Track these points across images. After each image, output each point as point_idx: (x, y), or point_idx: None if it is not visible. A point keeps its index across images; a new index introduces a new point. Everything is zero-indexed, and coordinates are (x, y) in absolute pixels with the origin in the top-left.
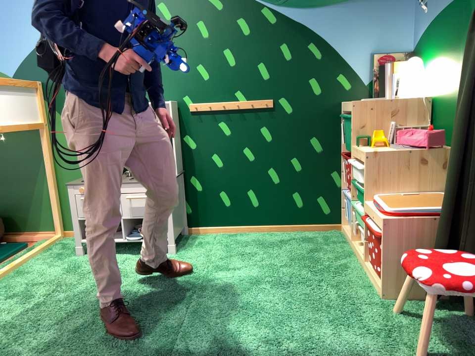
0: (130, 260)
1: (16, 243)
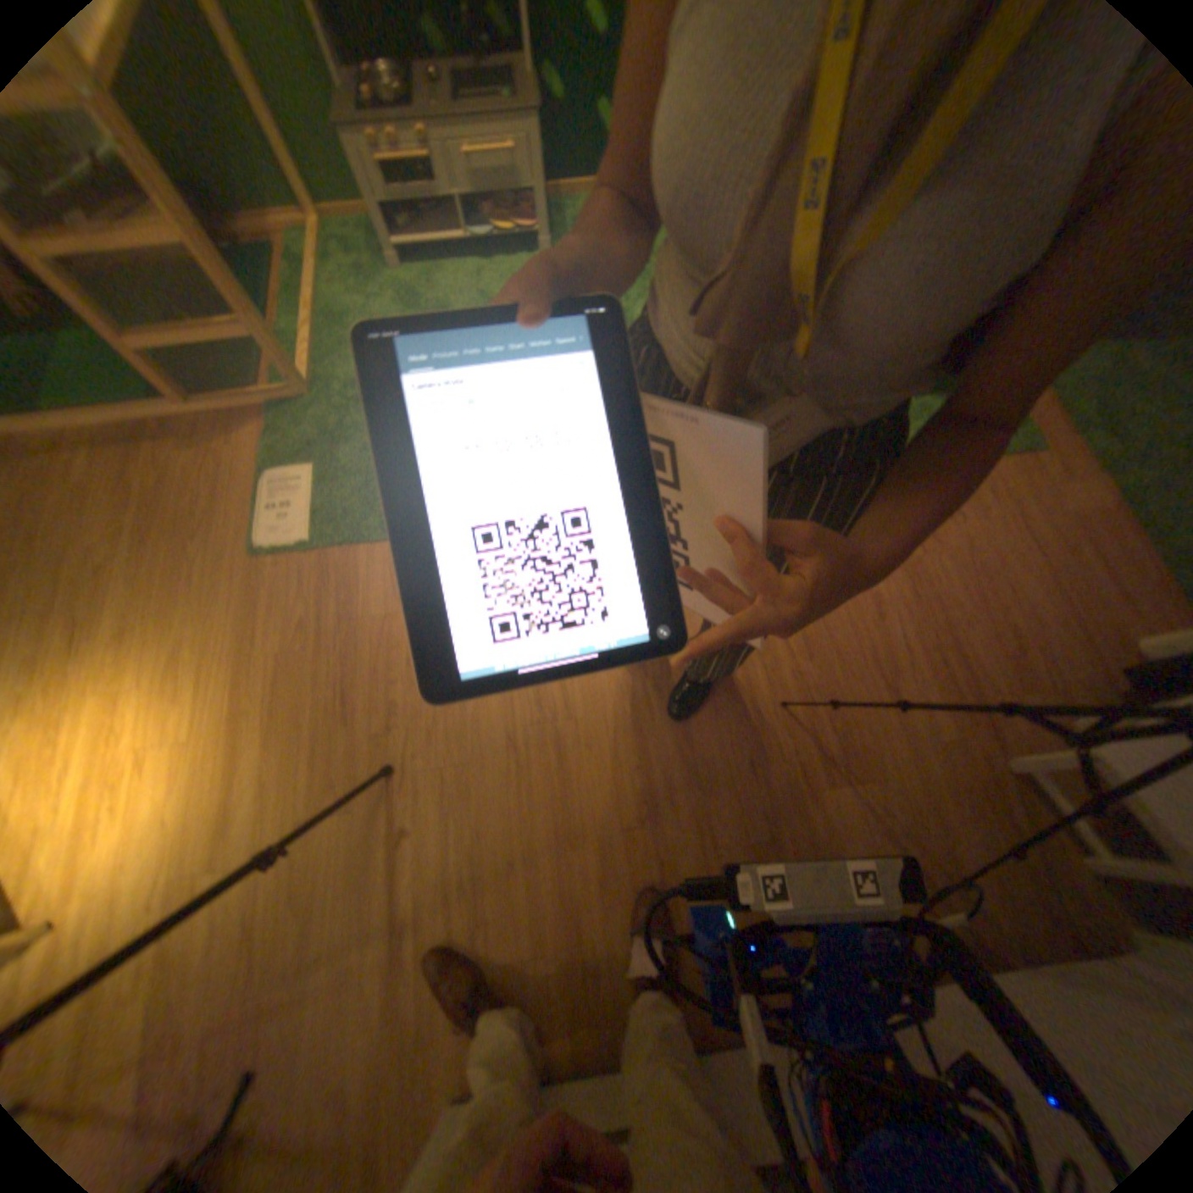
0: (489, 274)
1: (244, 242)
